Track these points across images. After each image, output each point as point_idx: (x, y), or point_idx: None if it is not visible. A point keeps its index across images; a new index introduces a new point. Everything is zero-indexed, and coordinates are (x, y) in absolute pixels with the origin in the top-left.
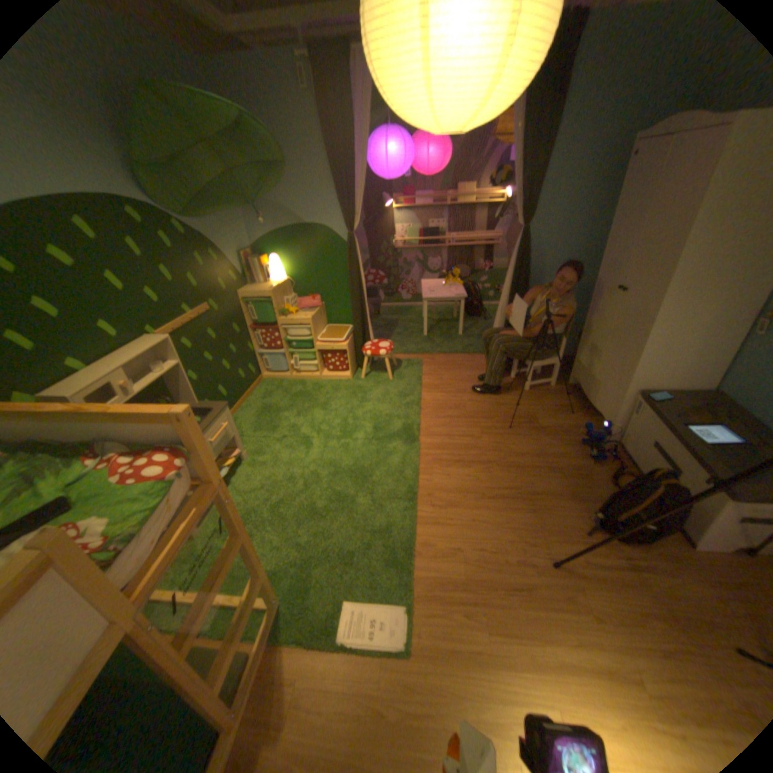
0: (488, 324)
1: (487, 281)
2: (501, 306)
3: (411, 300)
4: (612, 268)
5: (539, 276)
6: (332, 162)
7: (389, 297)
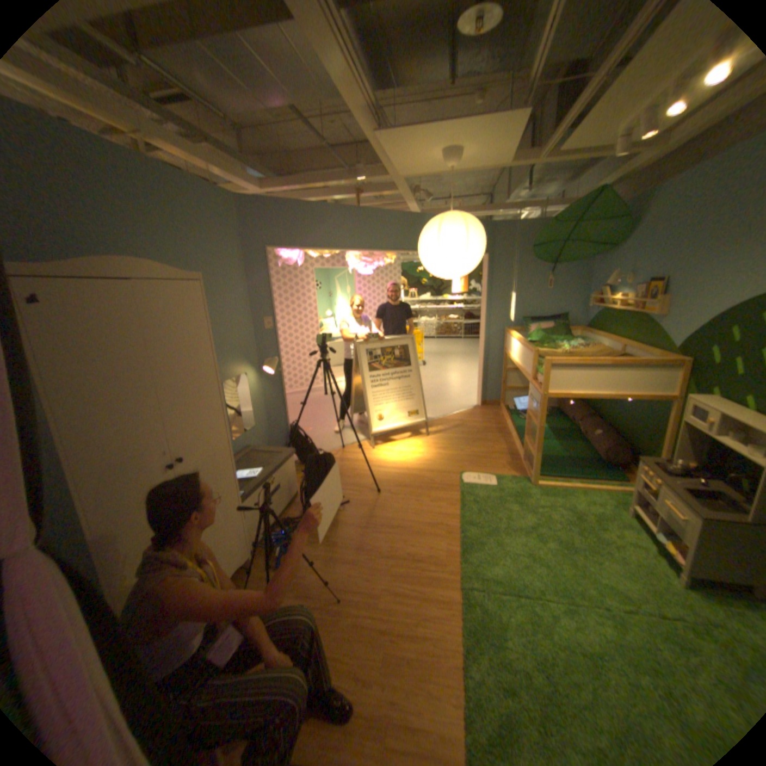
0: None
1: None
2: None
3: None
4: (122, 472)
5: None
6: None
7: None
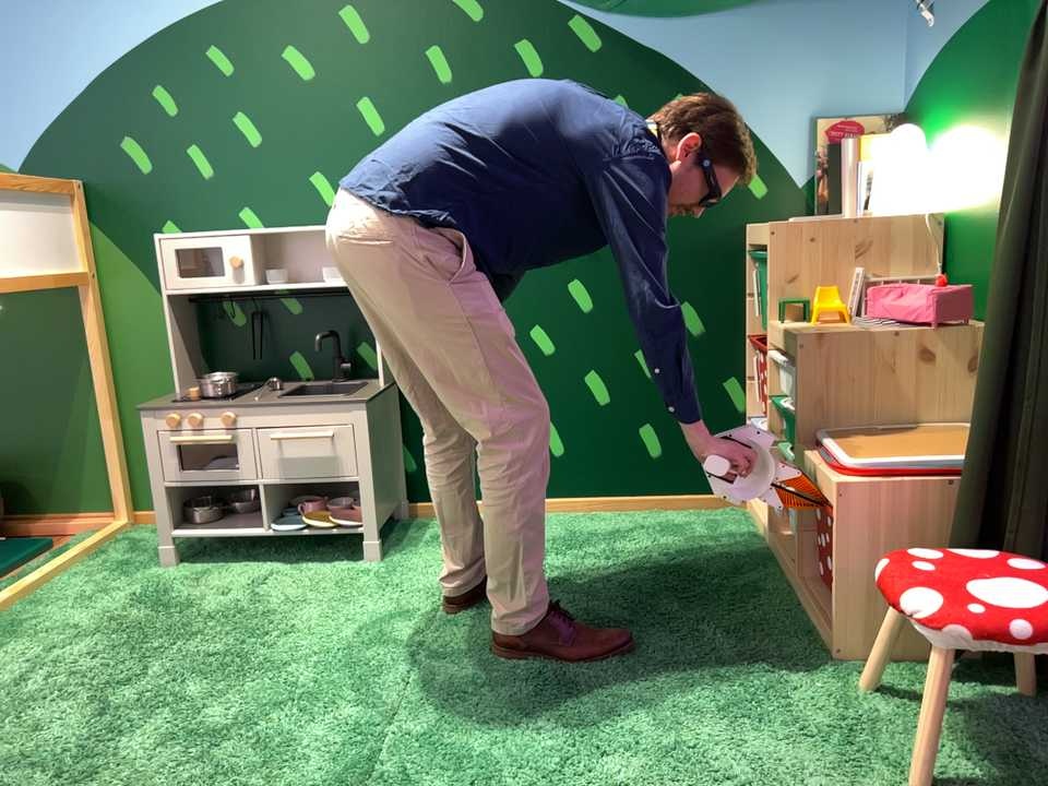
0: None
1: None
2: None
3: None
4: None
5: None
6: None
7: None
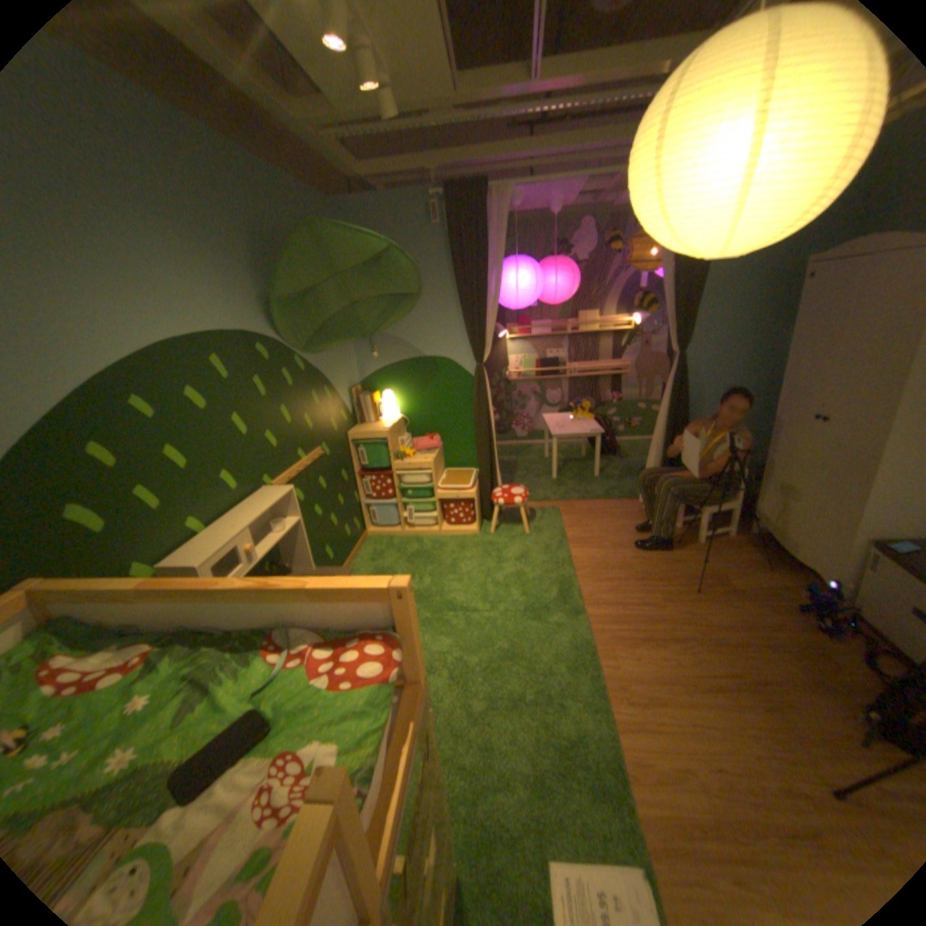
0: (627, 464)
1: (616, 414)
2: (655, 442)
3: (526, 437)
4: (800, 396)
5: (697, 407)
6: (463, 293)
7: (501, 435)
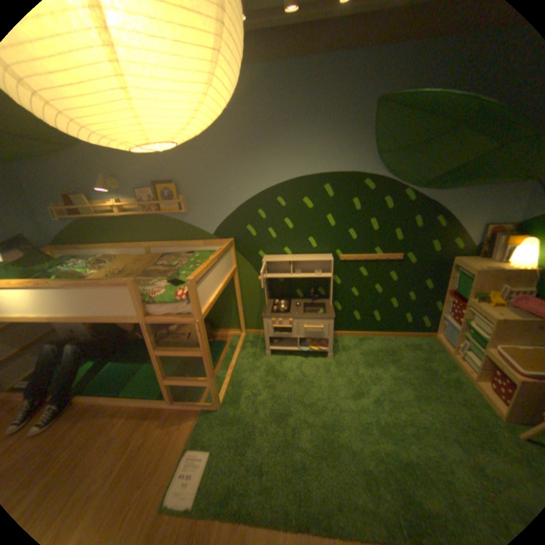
0: None
1: None
2: None
3: None
4: None
5: None
6: None
7: None
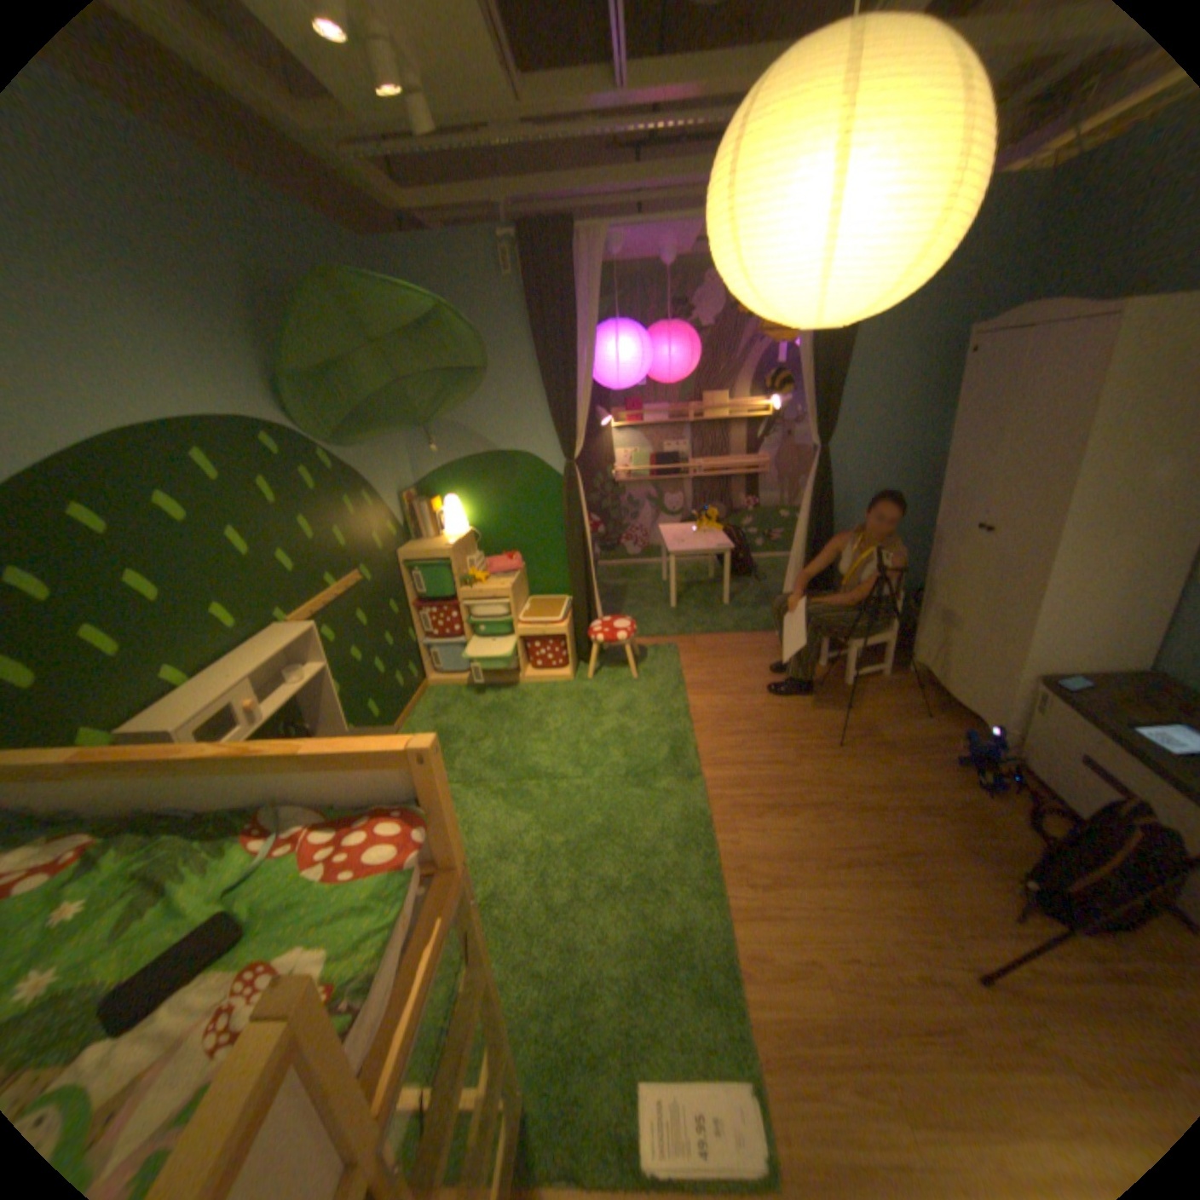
0: (765, 587)
1: (753, 524)
2: (794, 560)
3: (640, 555)
4: (962, 500)
5: (845, 514)
6: (546, 368)
7: (608, 552)
